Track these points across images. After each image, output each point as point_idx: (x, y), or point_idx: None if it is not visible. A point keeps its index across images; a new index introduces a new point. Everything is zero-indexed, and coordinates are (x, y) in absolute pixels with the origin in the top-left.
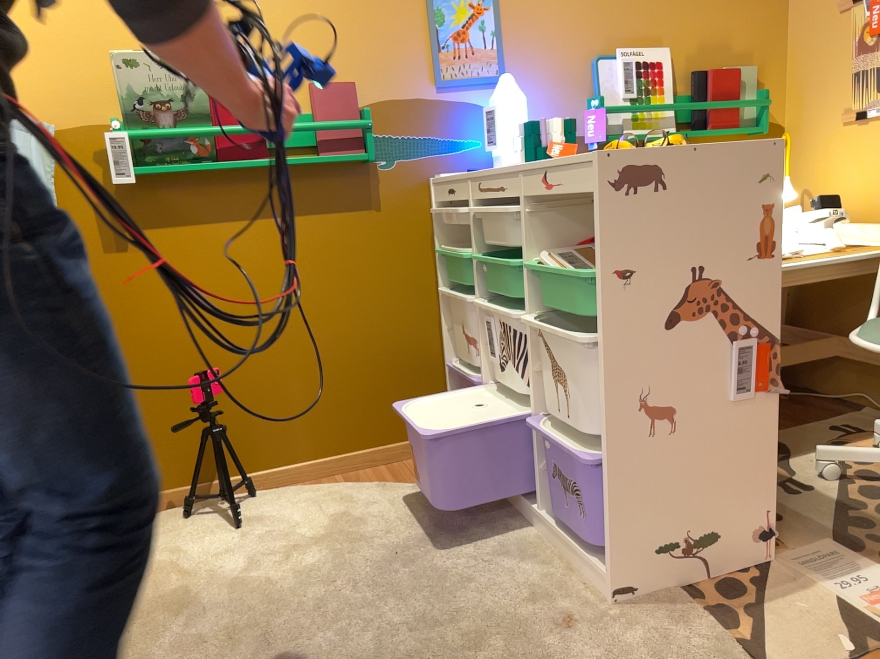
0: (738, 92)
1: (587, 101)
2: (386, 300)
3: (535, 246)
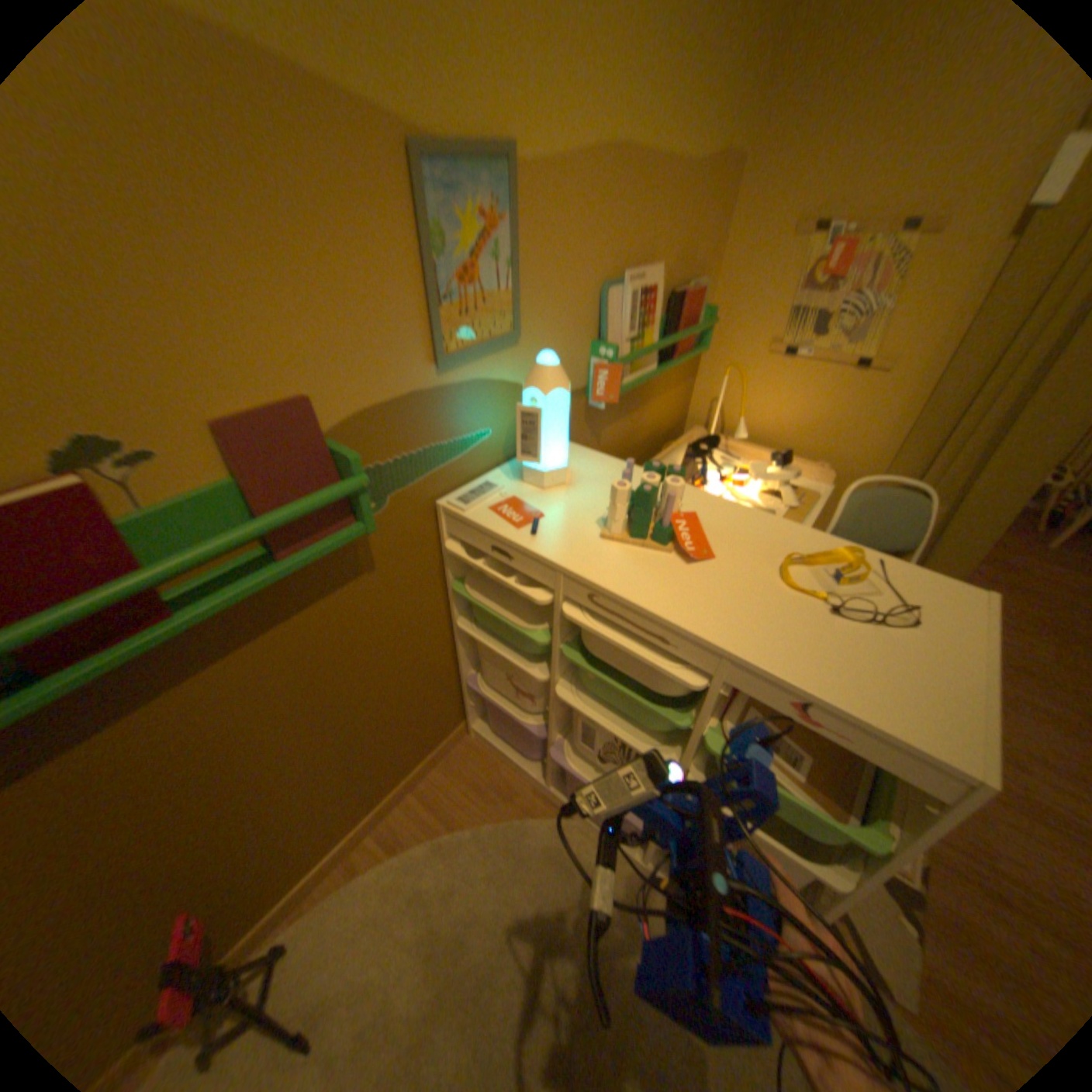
0: (701, 310)
1: (595, 343)
2: (395, 660)
3: (715, 707)
